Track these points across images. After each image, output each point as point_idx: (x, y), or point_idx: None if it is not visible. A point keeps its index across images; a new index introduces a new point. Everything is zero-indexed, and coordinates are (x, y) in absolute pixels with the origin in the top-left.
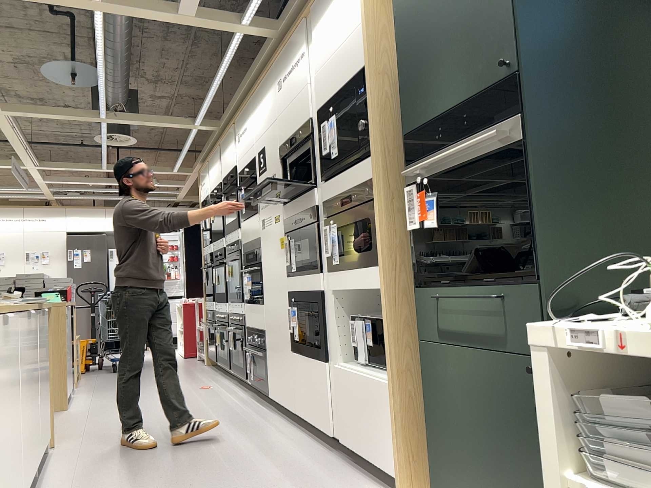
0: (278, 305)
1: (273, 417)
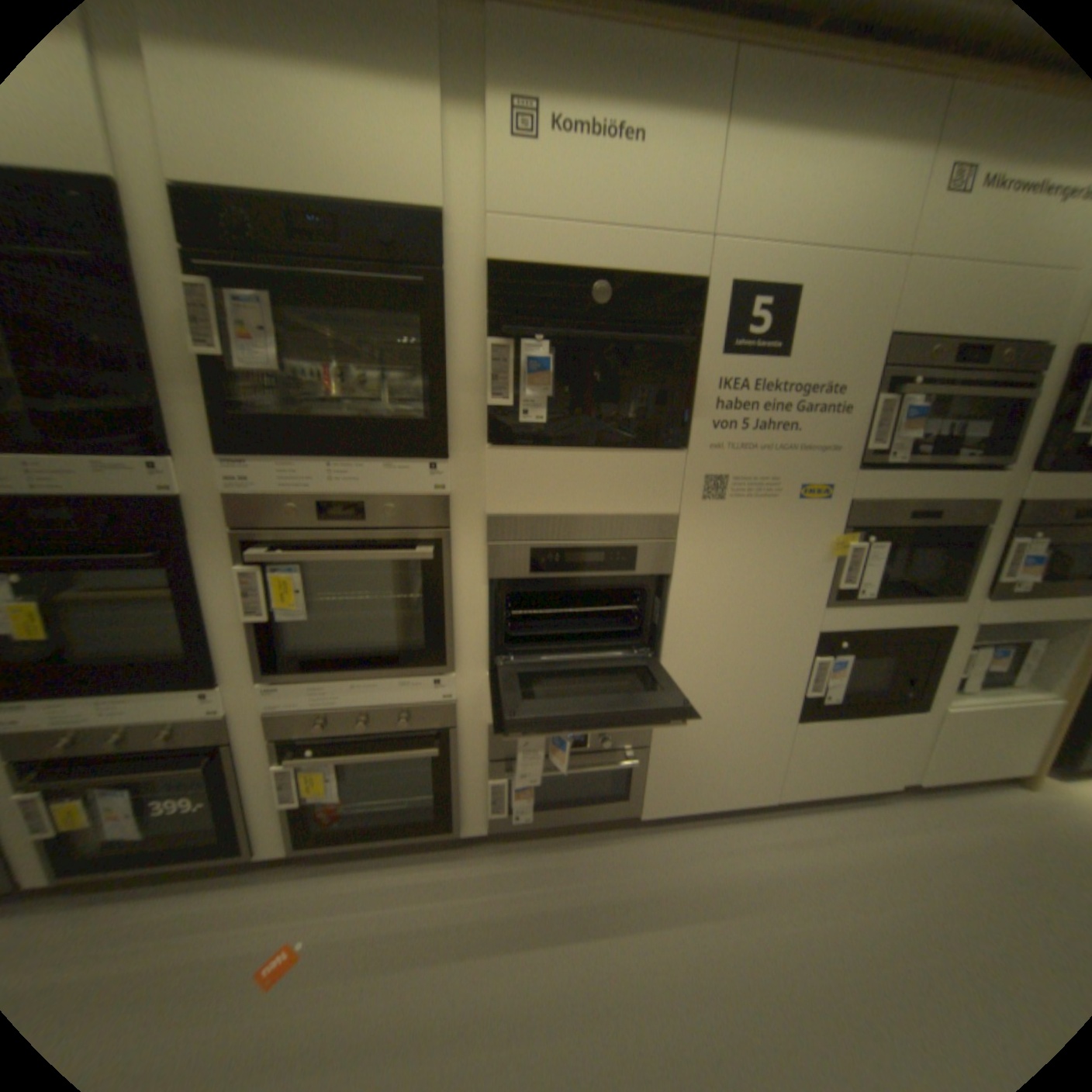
0: (755, 657)
1: (694, 842)
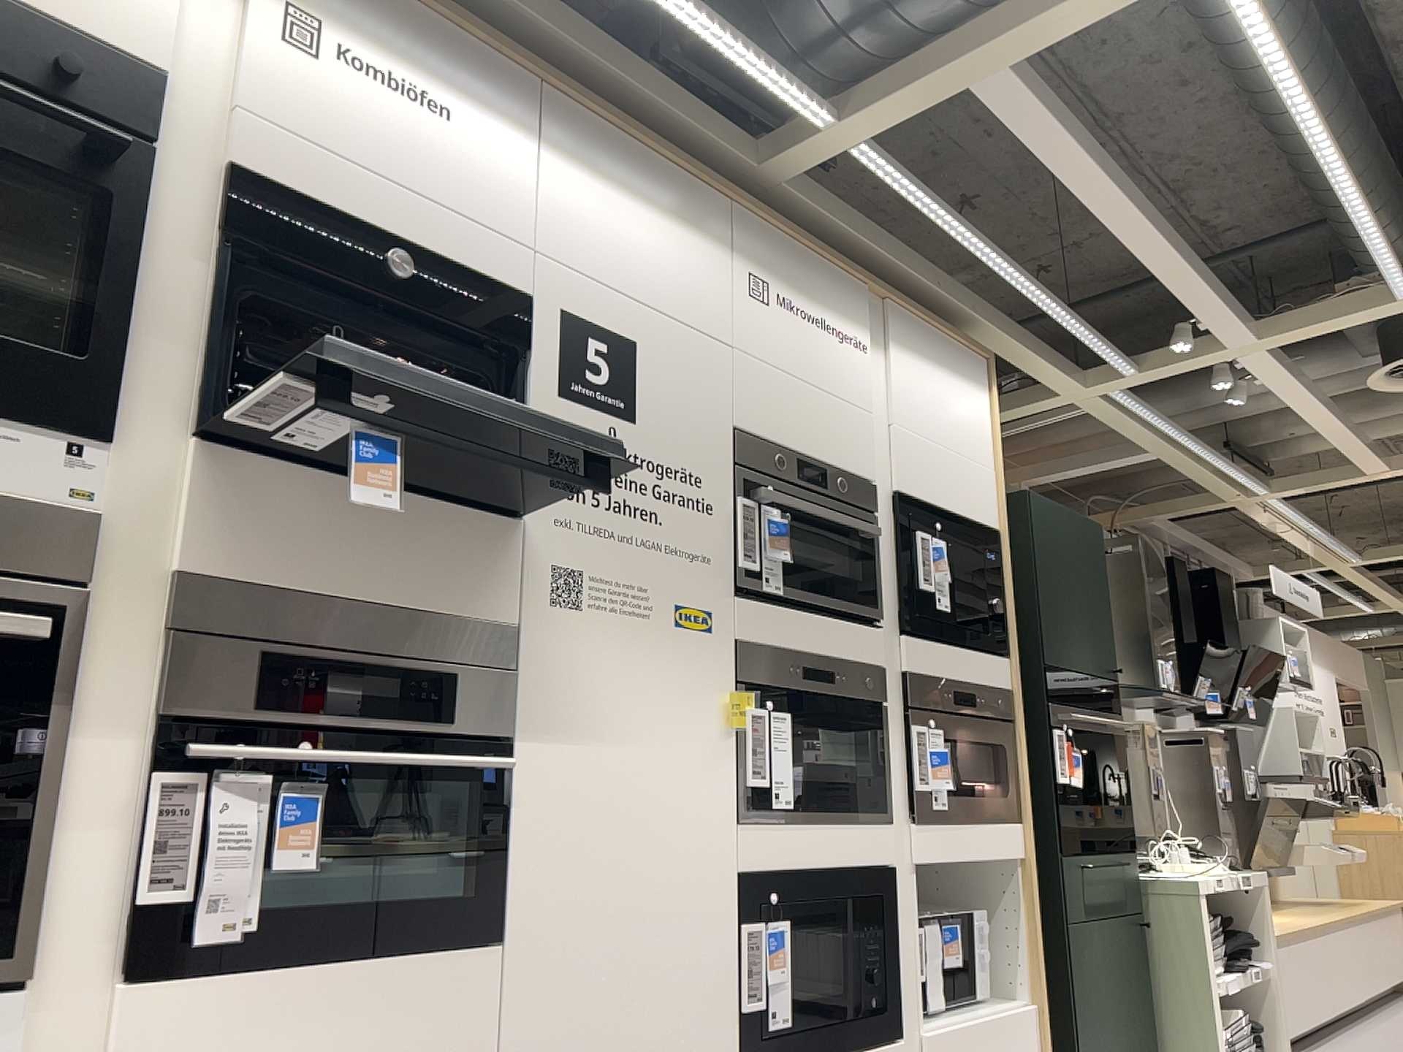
0: (656, 925)
1: None
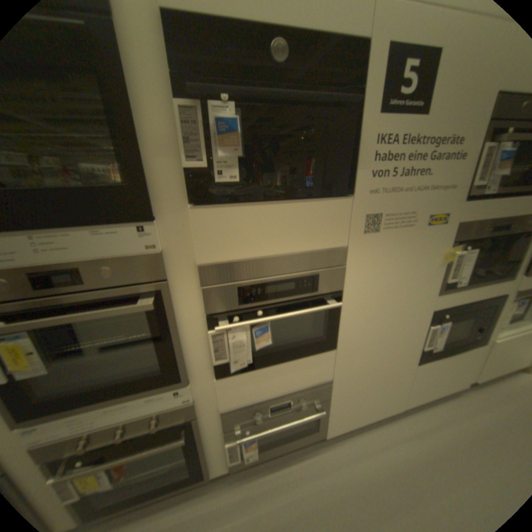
0: (396, 334)
1: (359, 446)
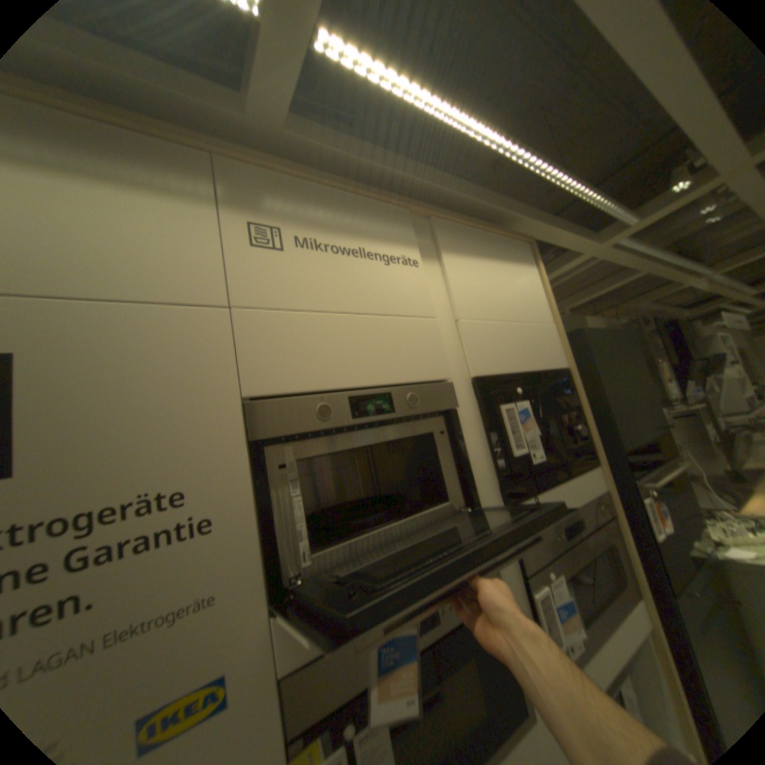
0: None
1: None
